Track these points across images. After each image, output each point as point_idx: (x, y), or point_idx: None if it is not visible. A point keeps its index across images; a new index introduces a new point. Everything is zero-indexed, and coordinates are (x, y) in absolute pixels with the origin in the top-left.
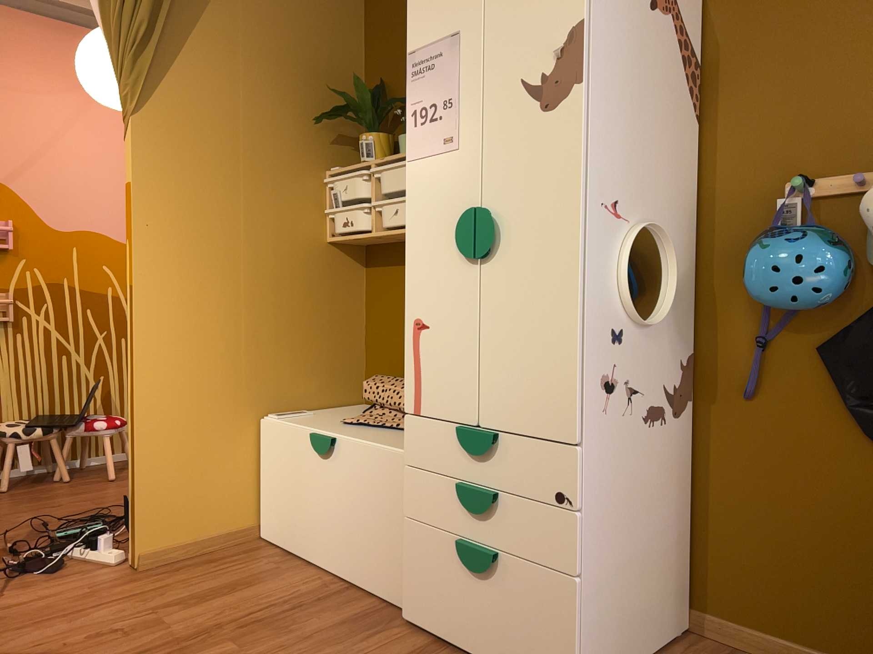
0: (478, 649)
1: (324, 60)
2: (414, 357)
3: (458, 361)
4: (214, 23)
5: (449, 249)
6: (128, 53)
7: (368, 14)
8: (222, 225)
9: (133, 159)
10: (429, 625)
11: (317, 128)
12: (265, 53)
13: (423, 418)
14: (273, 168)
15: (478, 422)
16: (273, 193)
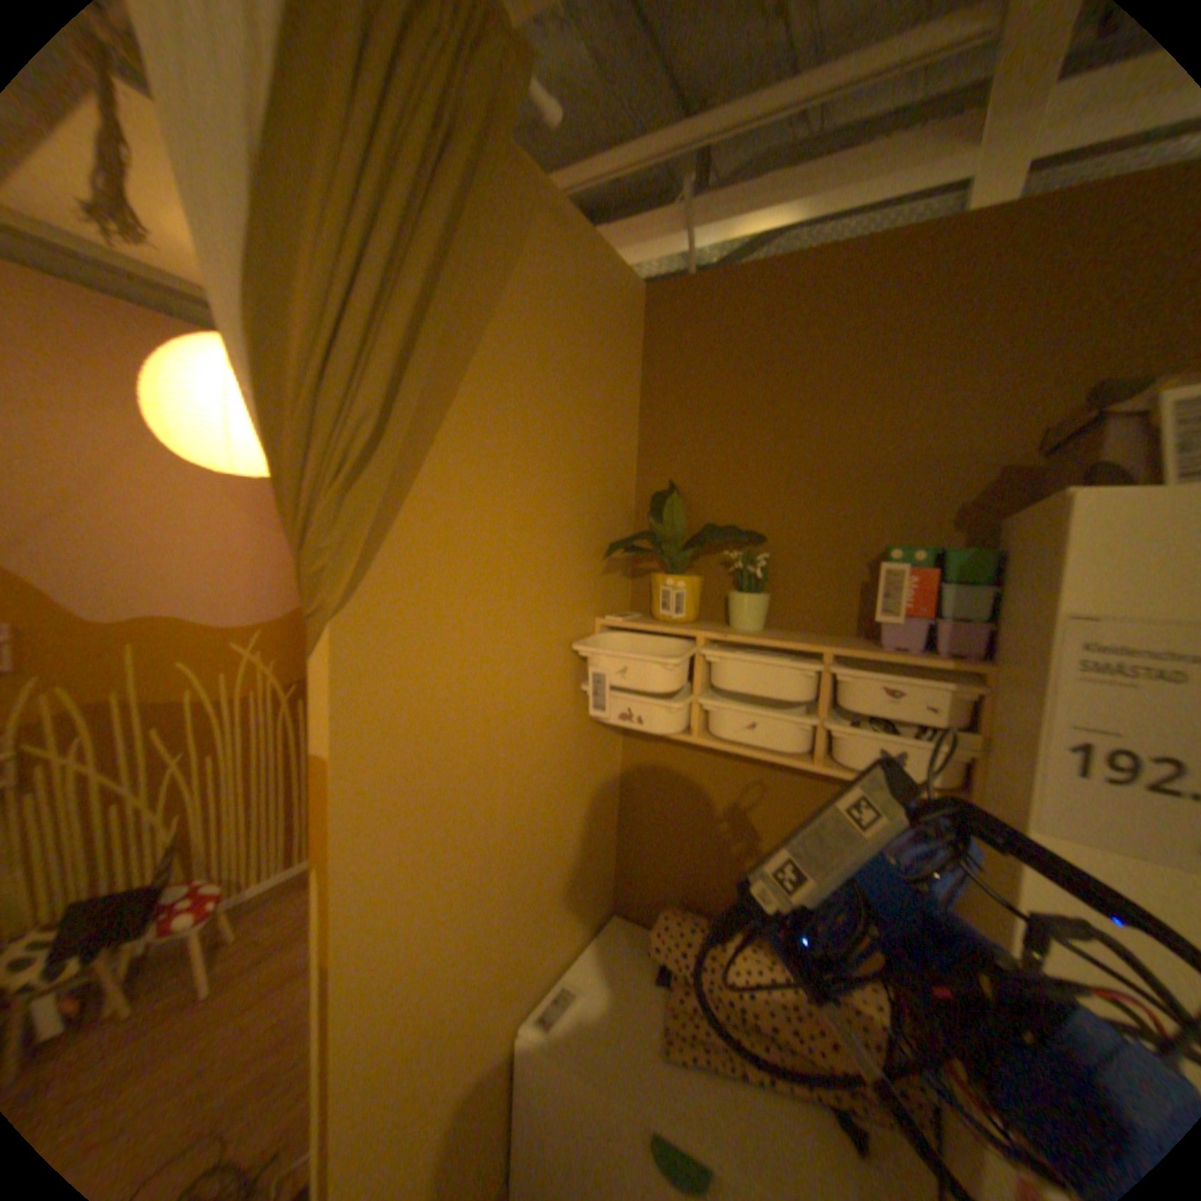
0: None
1: (603, 449)
2: None
3: None
4: (477, 401)
5: None
6: (330, 482)
7: (653, 378)
8: (480, 765)
9: (335, 710)
10: None
11: (592, 557)
12: (542, 448)
13: None
14: (544, 638)
15: None
16: (543, 678)
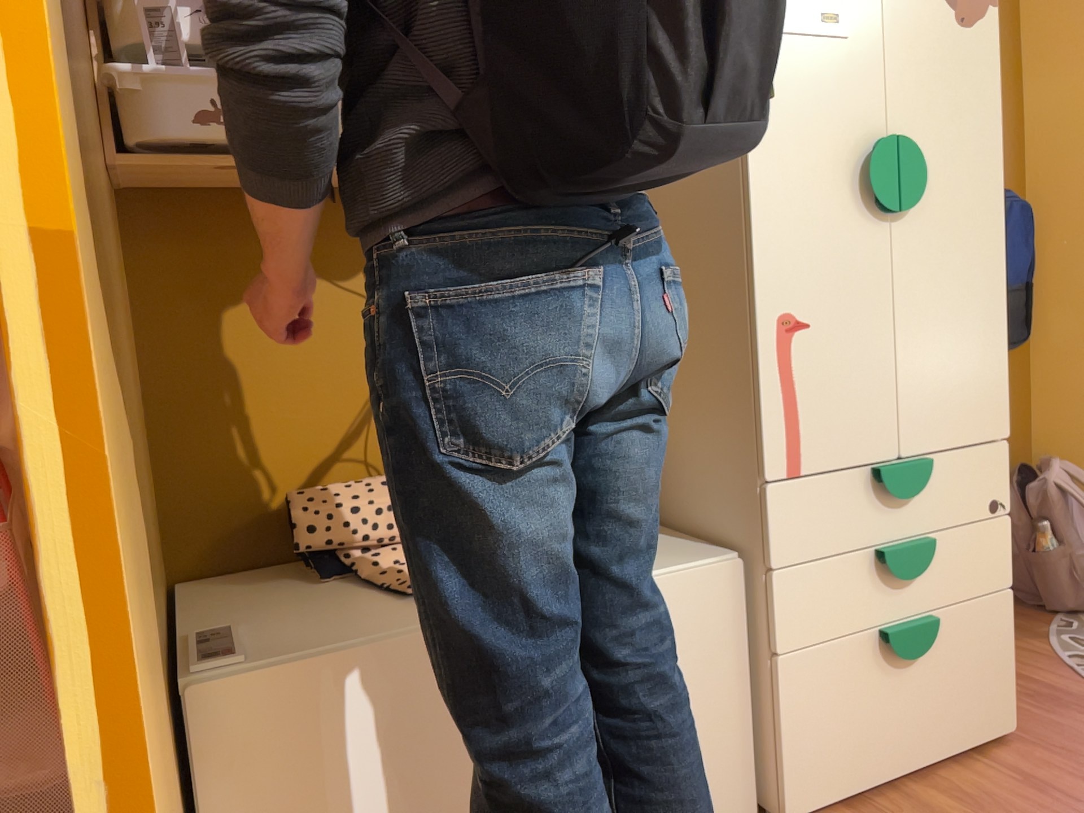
0: (911, 761)
1: None
2: (786, 381)
3: (868, 371)
4: None
5: (842, 197)
6: None
7: None
8: None
9: None
10: (837, 791)
11: None
12: None
13: (805, 477)
14: None
15: (902, 452)
16: None
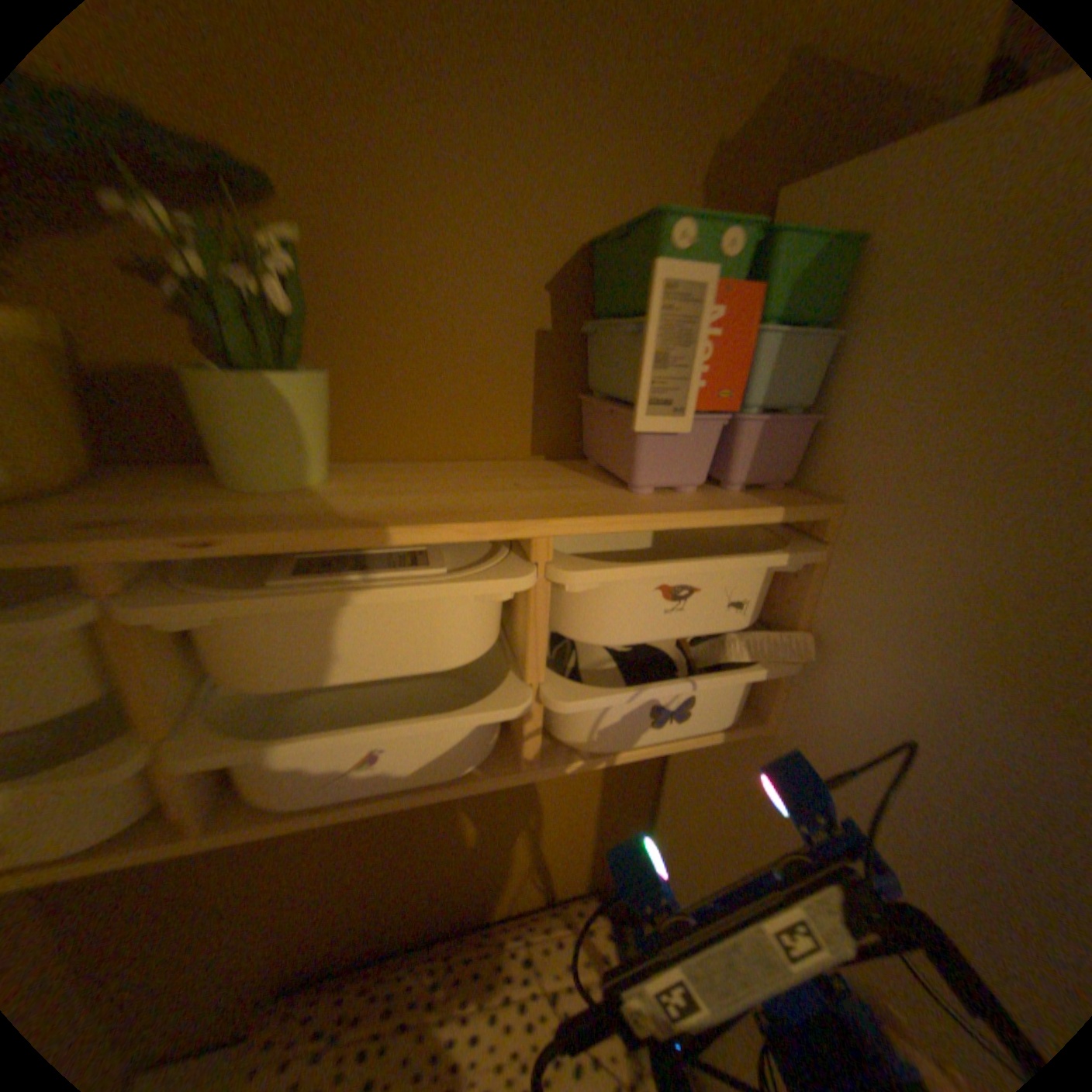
0: None
1: None
2: None
3: None
4: None
5: None
6: None
7: None
8: None
9: None
10: None
11: None
12: None
13: None
14: None
15: None
16: None
